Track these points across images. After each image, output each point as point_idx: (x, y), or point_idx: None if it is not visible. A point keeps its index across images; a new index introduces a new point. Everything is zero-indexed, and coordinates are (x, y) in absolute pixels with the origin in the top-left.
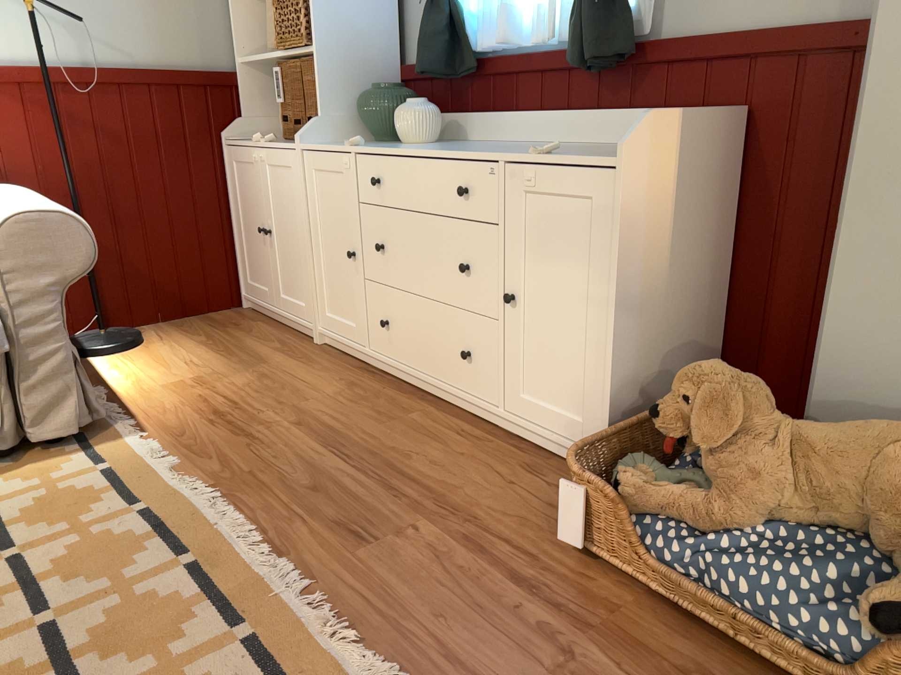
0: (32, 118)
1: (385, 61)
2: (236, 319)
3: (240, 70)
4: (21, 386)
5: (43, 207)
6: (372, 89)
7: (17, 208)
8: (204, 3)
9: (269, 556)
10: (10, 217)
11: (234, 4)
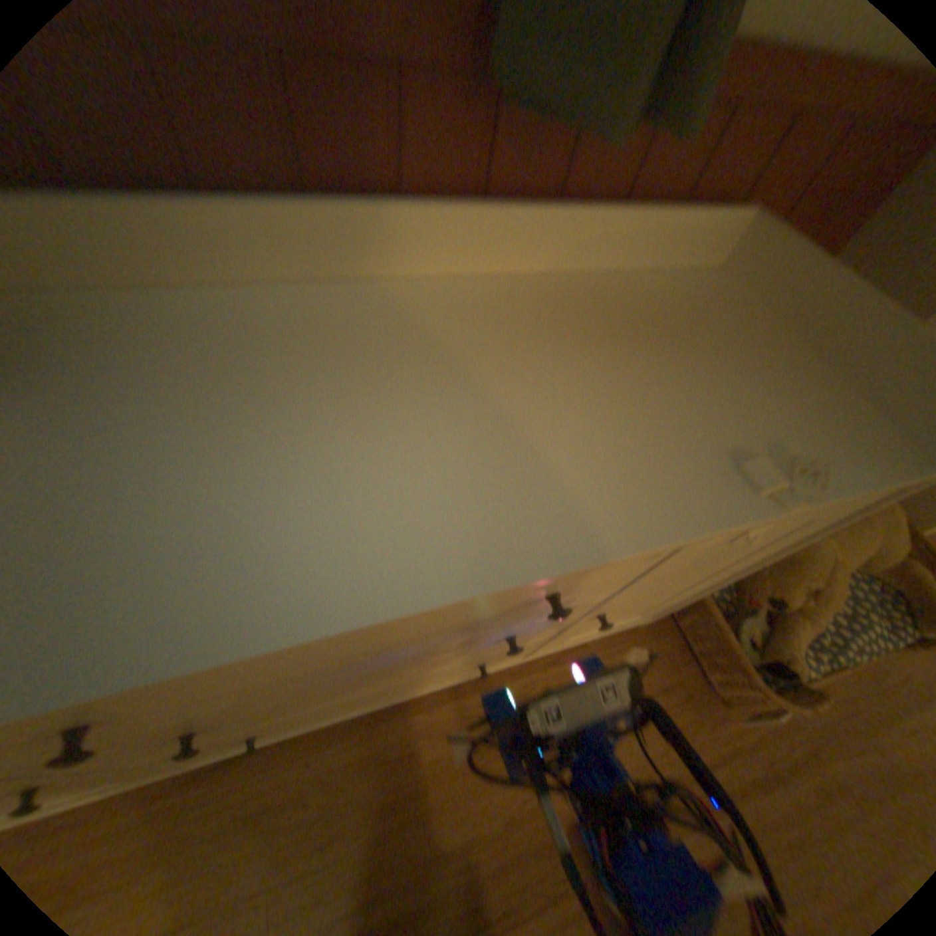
0: None
1: None
2: None
3: None
4: None
5: None
6: None
7: None
8: None
9: None
10: None
11: None
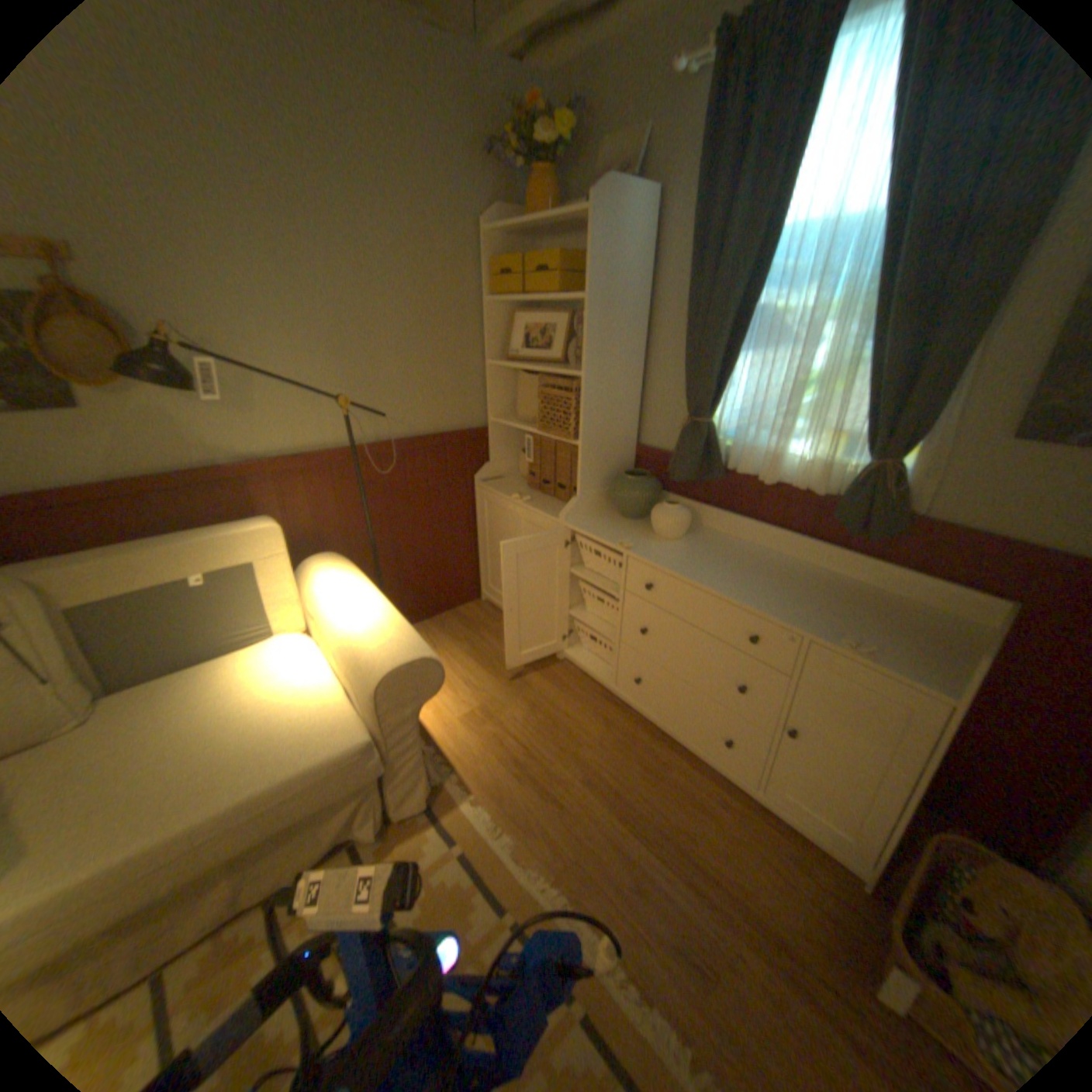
0: (338, 486)
1: (628, 442)
2: (482, 616)
3: (492, 424)
4: (386, 785)
5: (403, 647)
6: (627, 478)
7: (380, 647)
8: (467, 372)
9: (641, 1005)
10: (384, 670)
11: (490, 372)
